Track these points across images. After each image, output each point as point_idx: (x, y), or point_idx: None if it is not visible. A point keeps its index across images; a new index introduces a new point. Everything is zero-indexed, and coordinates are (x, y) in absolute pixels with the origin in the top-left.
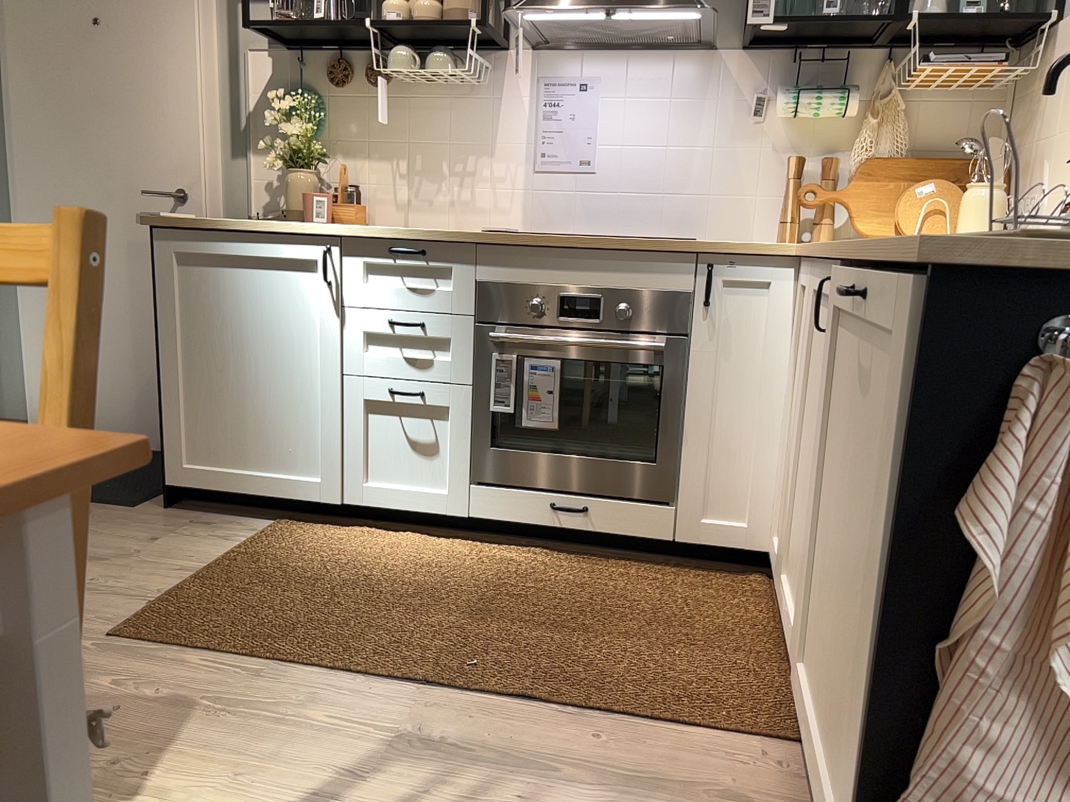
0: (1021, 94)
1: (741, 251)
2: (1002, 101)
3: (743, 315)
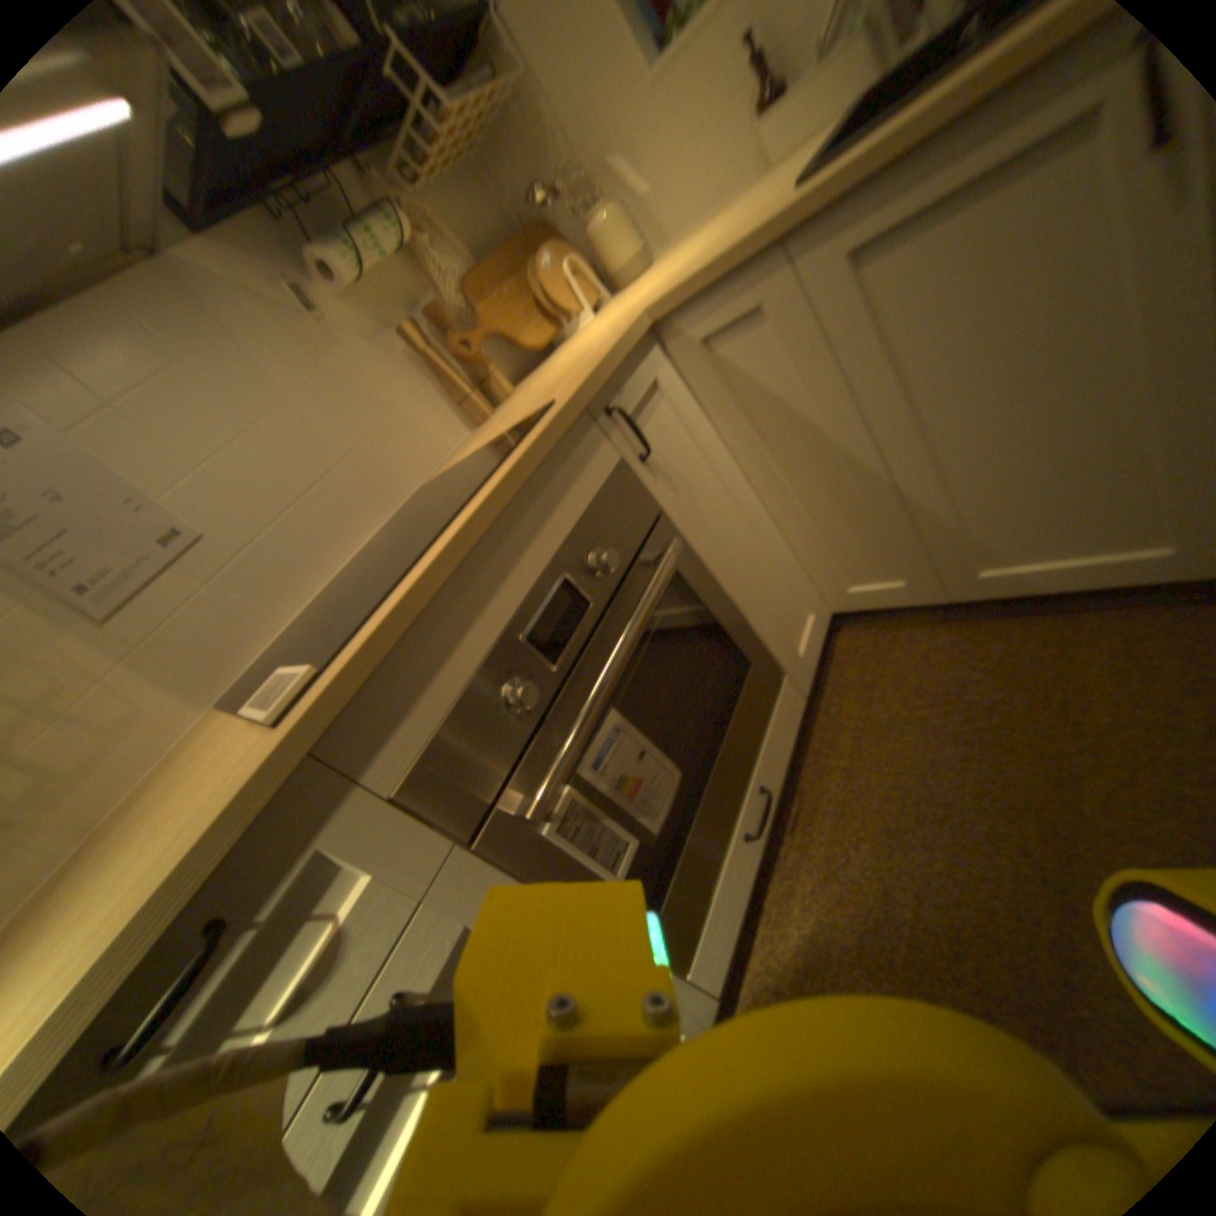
0: (497, 145)
1: (615, 364)
2: (476, 173)
3: (664, 444)
